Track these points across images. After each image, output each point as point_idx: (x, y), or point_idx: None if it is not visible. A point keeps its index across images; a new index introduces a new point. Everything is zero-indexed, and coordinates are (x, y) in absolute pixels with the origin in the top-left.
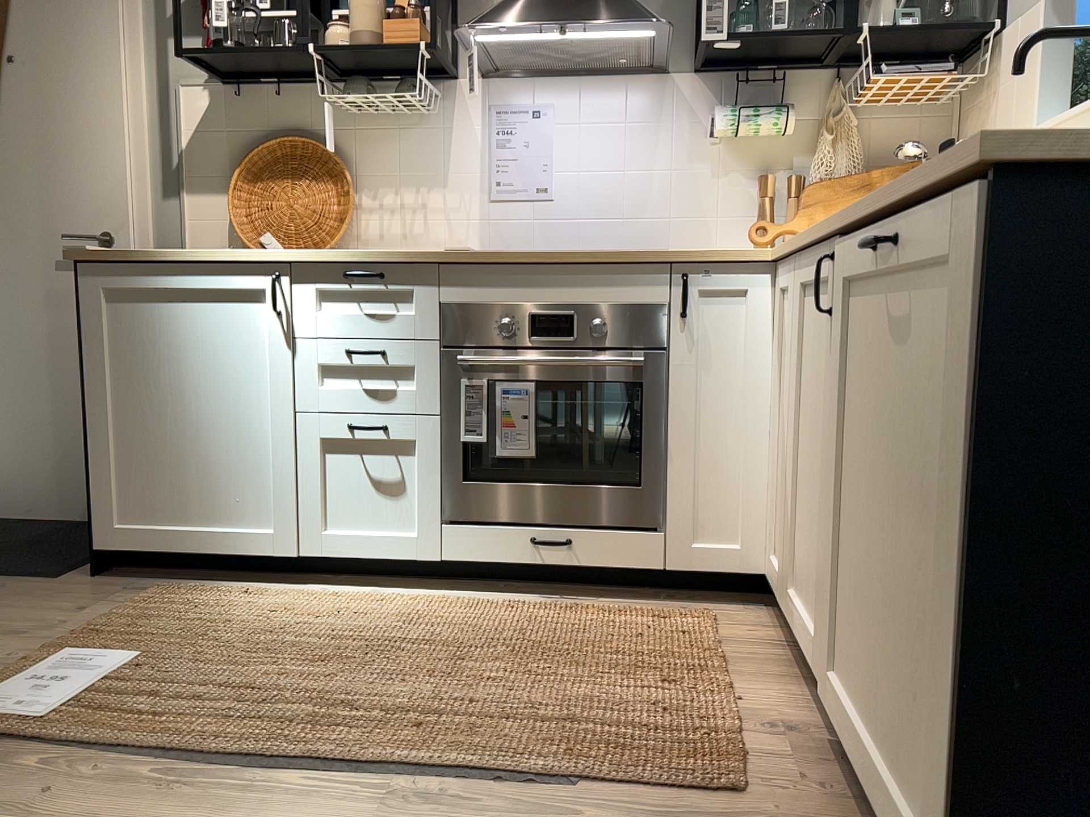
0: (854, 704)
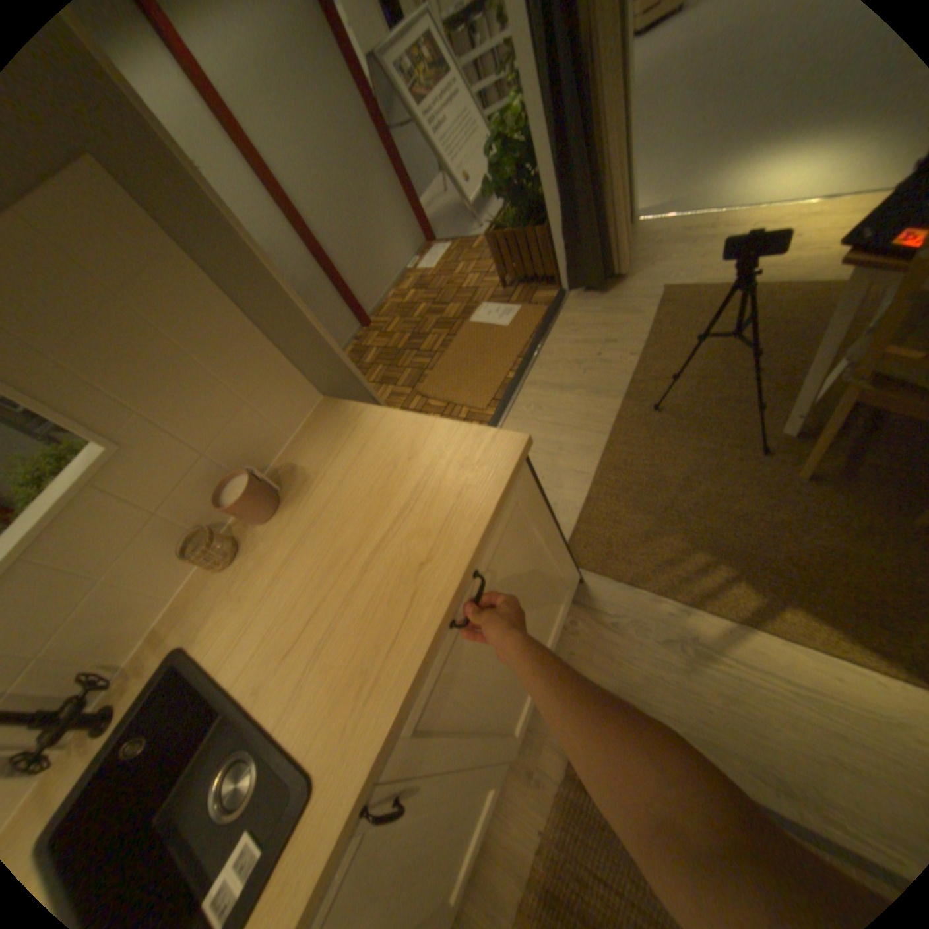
0: (525, 709)
